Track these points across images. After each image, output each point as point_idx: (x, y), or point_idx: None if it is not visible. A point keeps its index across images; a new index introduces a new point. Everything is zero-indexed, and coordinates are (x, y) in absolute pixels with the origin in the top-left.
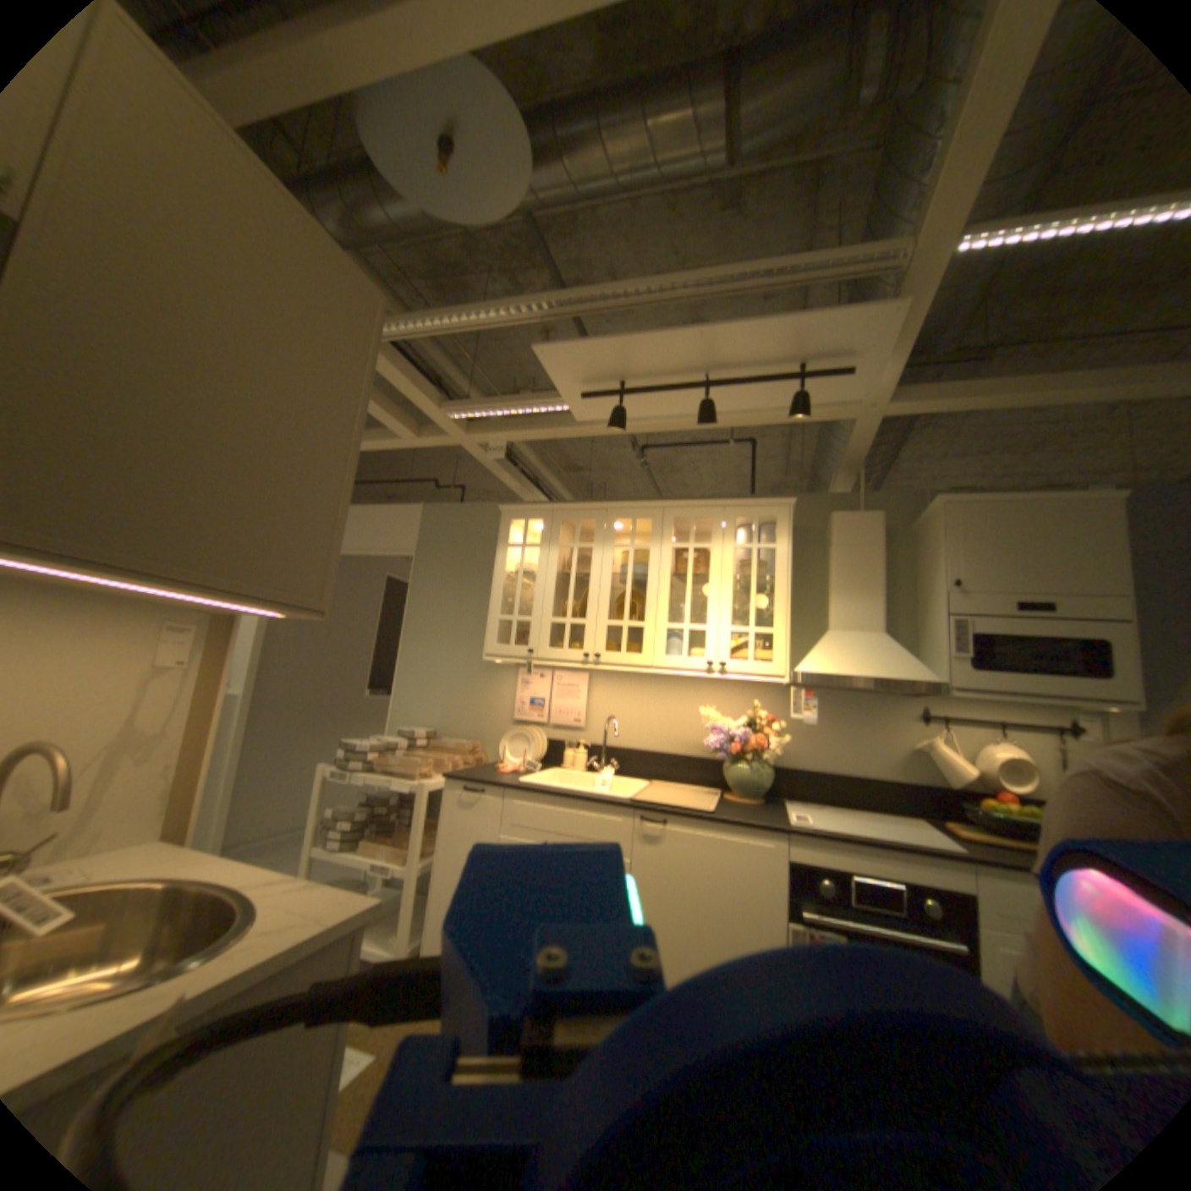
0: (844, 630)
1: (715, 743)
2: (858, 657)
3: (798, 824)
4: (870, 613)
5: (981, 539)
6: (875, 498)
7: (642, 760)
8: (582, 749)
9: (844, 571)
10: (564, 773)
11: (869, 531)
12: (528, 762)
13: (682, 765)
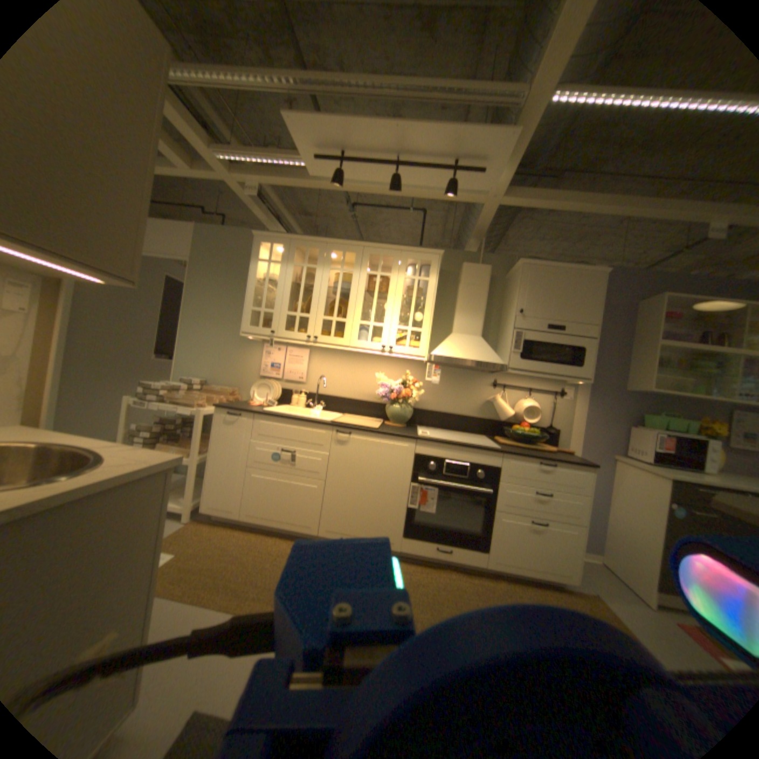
0: (459, 334)
1: (381, 393)
2: (464, 349)
3: (420, 435)
4: (474, 325)
5: (537, 288)
6: (488, 258)
7: (339, 402)
8: (303, 395)
9: (464, 300)
10: (291, 408)
11: (481, 277)
12: (268, 401)
13: (362, 406)
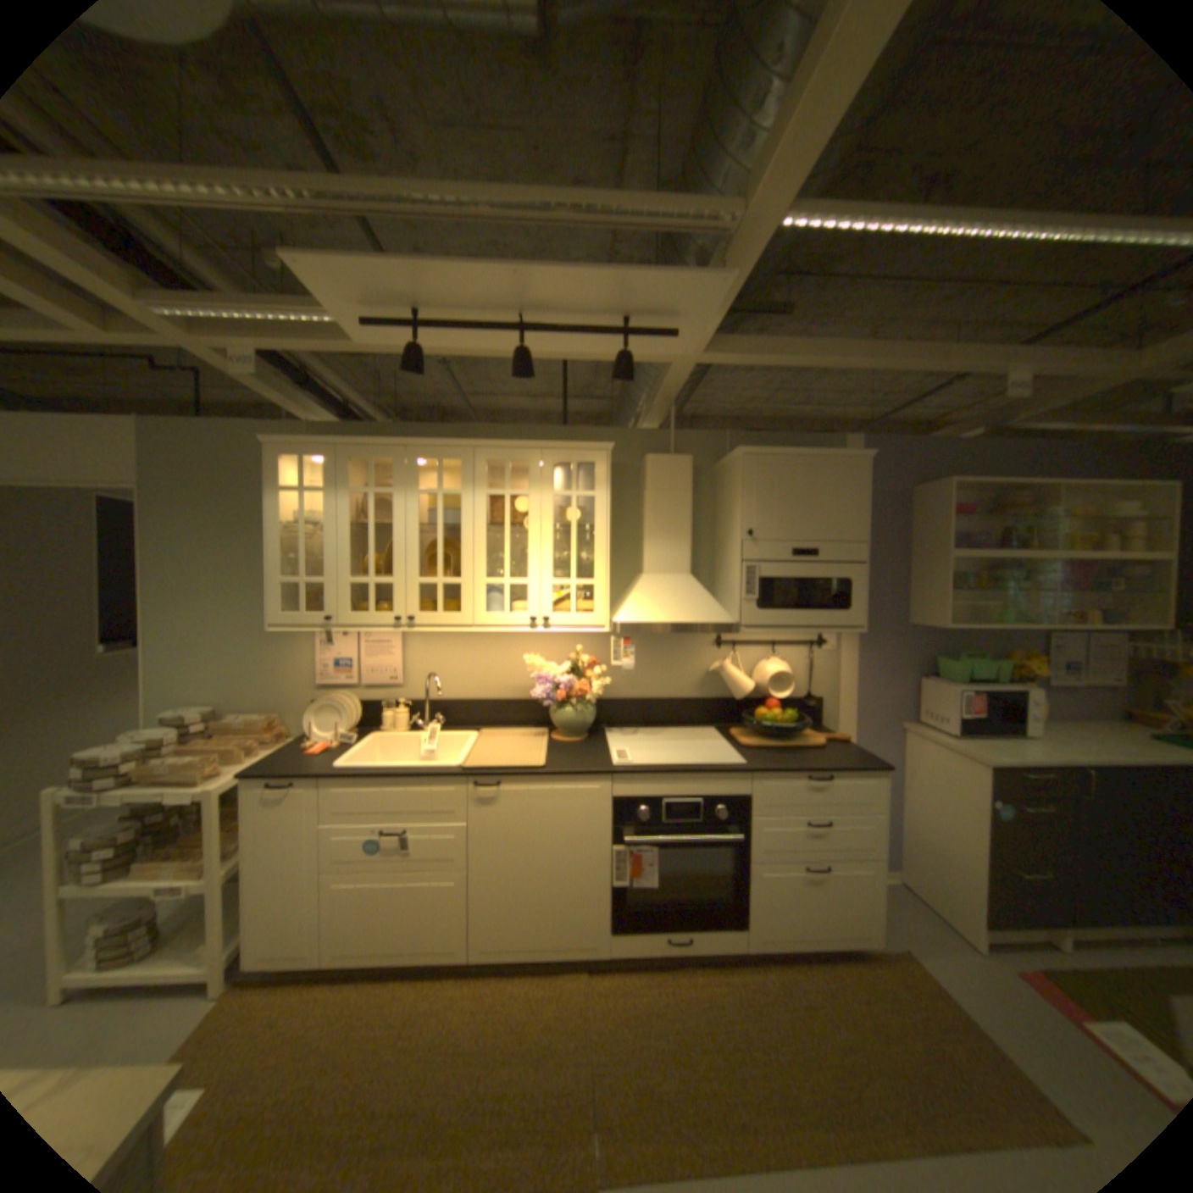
0: (658, 576)
1: (543, 693)
2: (670, 605)
3: (620, 765)
4: (679, 559)
5: (772, 493)
6: (685, 438)
7: (470, 710)
8: (404, 708)
9: (658, 518)
10: (386, 737)
11: (680, 478)
12: (343, 734)
13: (510, 710)
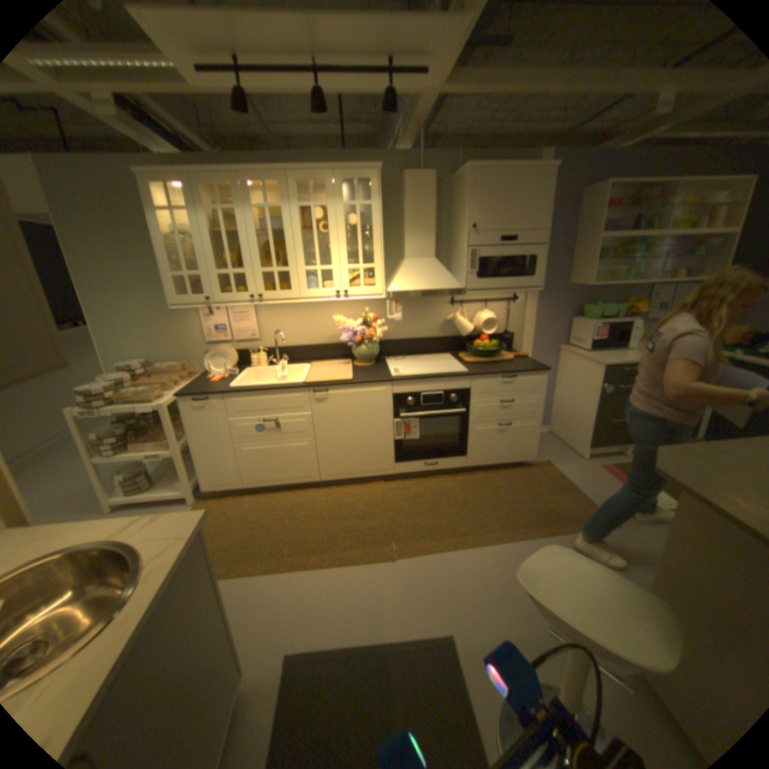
0: (414, 260)
1: (347, 339)
2: (422, 278)
3: (395, 376)
4: (427, 247)
5: (488, 196)
6: (430, 156)
7: (302, 352)
8: (262, 353)
9: (413, 218)
10: (255, 371)
11: (427, 187)
12: (229, 370)
13: (327, 350)
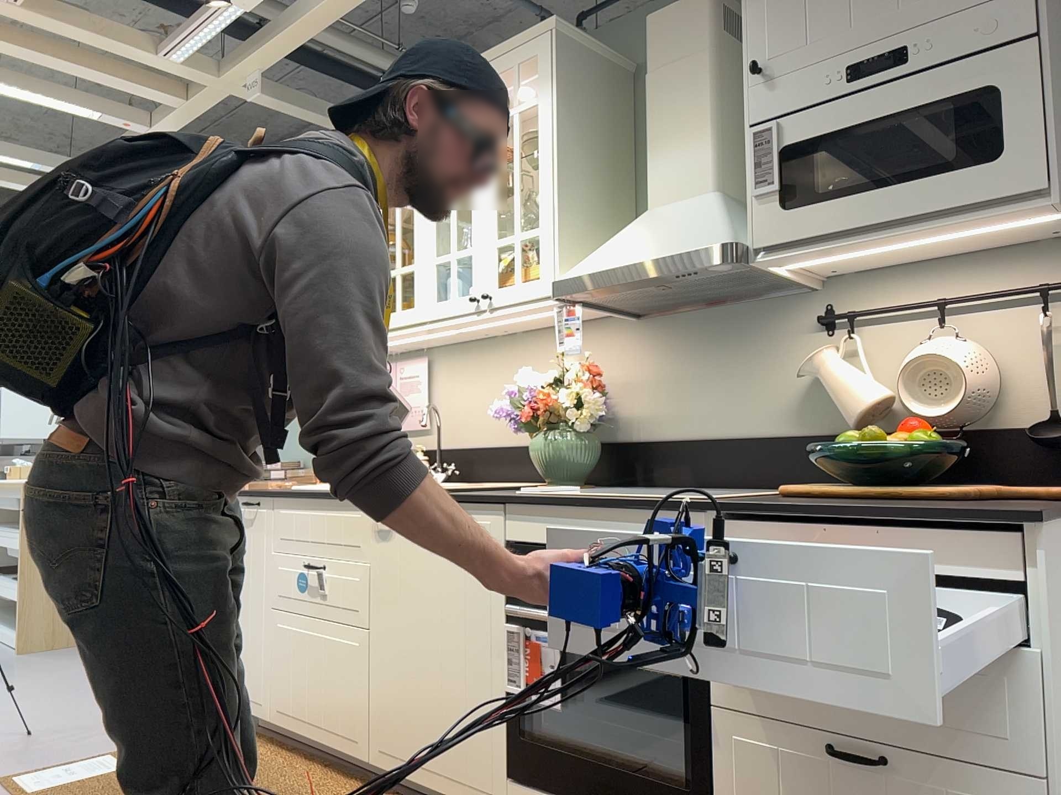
0: (661, 206)
1: (509, 411)
2: (645, 239)
3: (526, 492)
4: (693, 167)
5: None
6: None
7: (486, 459)
8: (428, 457)
9: (659, 111)
10: None
11: (689, 32)
12: None
13: (526, 458)
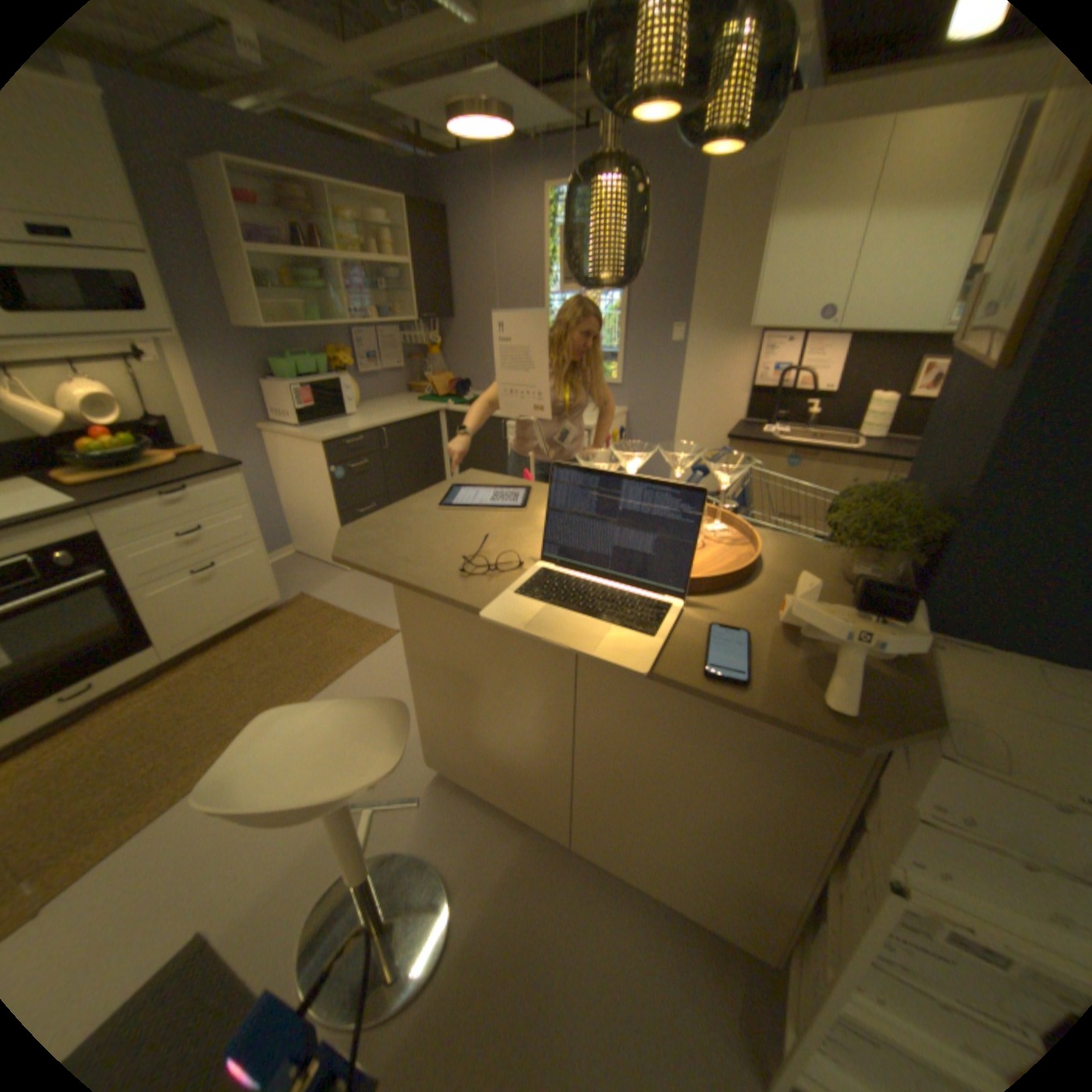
0: None
1: None
2: None
3: None
4: None
5: None
6: None
7: None
8: None
9: None
10: None
11: None
12: None
13: None
